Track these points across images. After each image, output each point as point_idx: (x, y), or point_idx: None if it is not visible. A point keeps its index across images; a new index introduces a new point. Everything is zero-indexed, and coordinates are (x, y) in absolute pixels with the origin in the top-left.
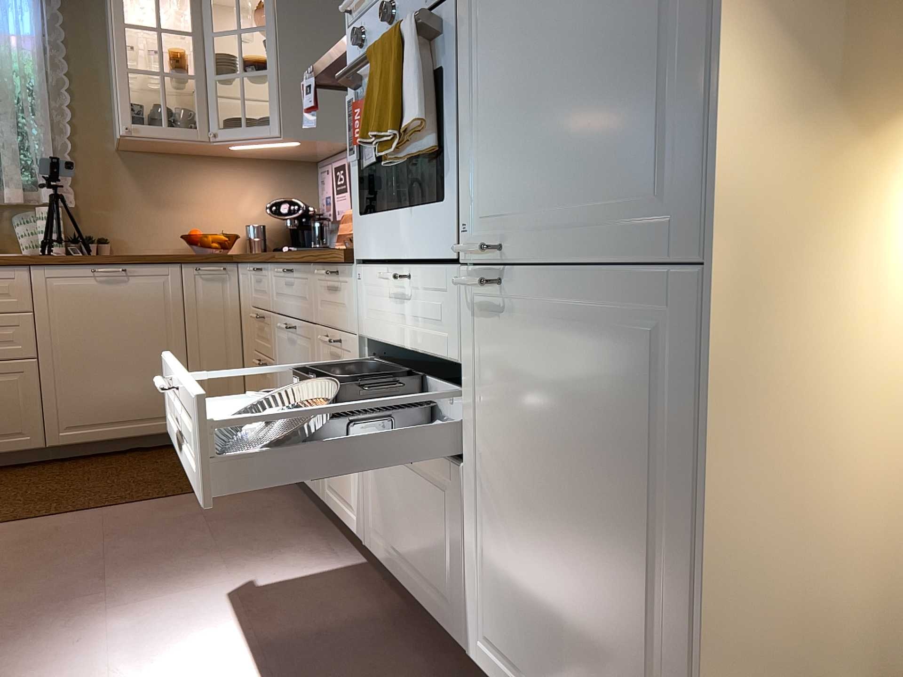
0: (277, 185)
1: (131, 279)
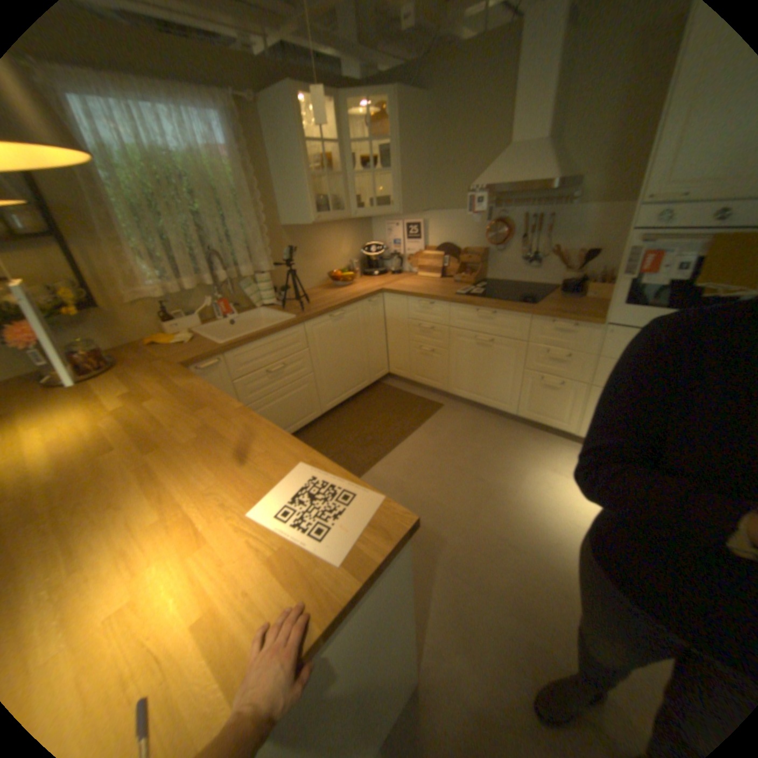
0: (354, 233)
1: (343, 316)
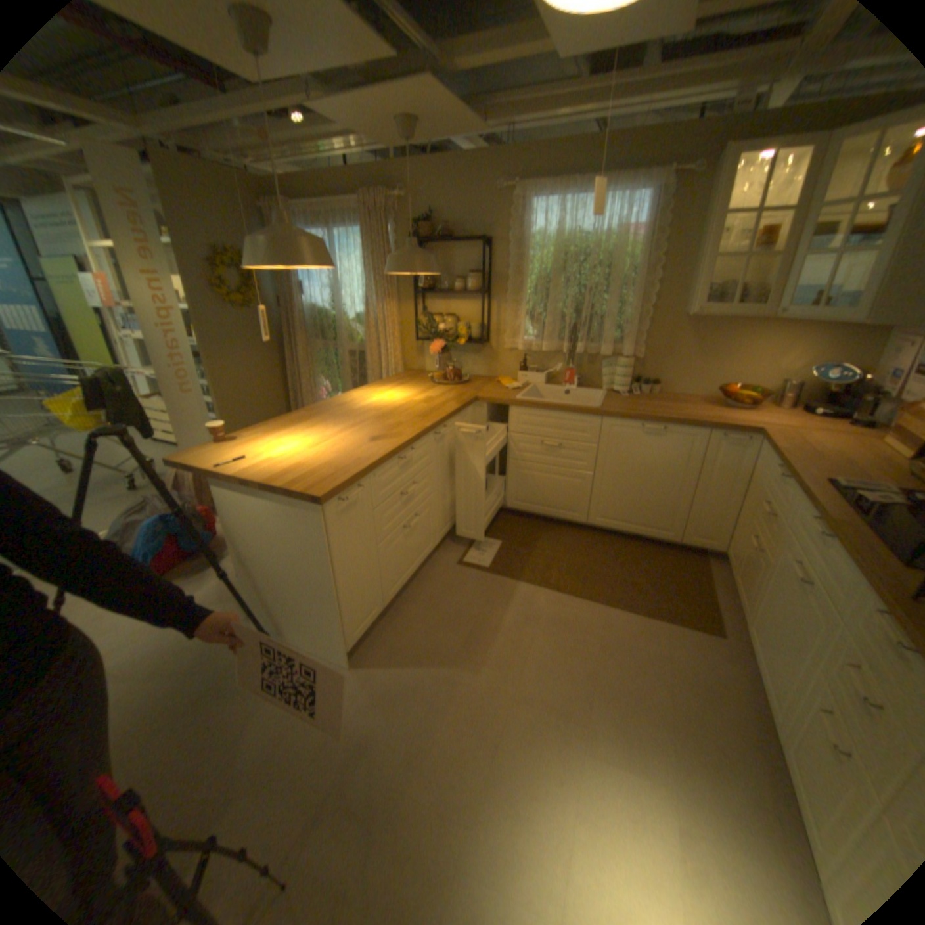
0: (834, 343)
1: (668, 435)
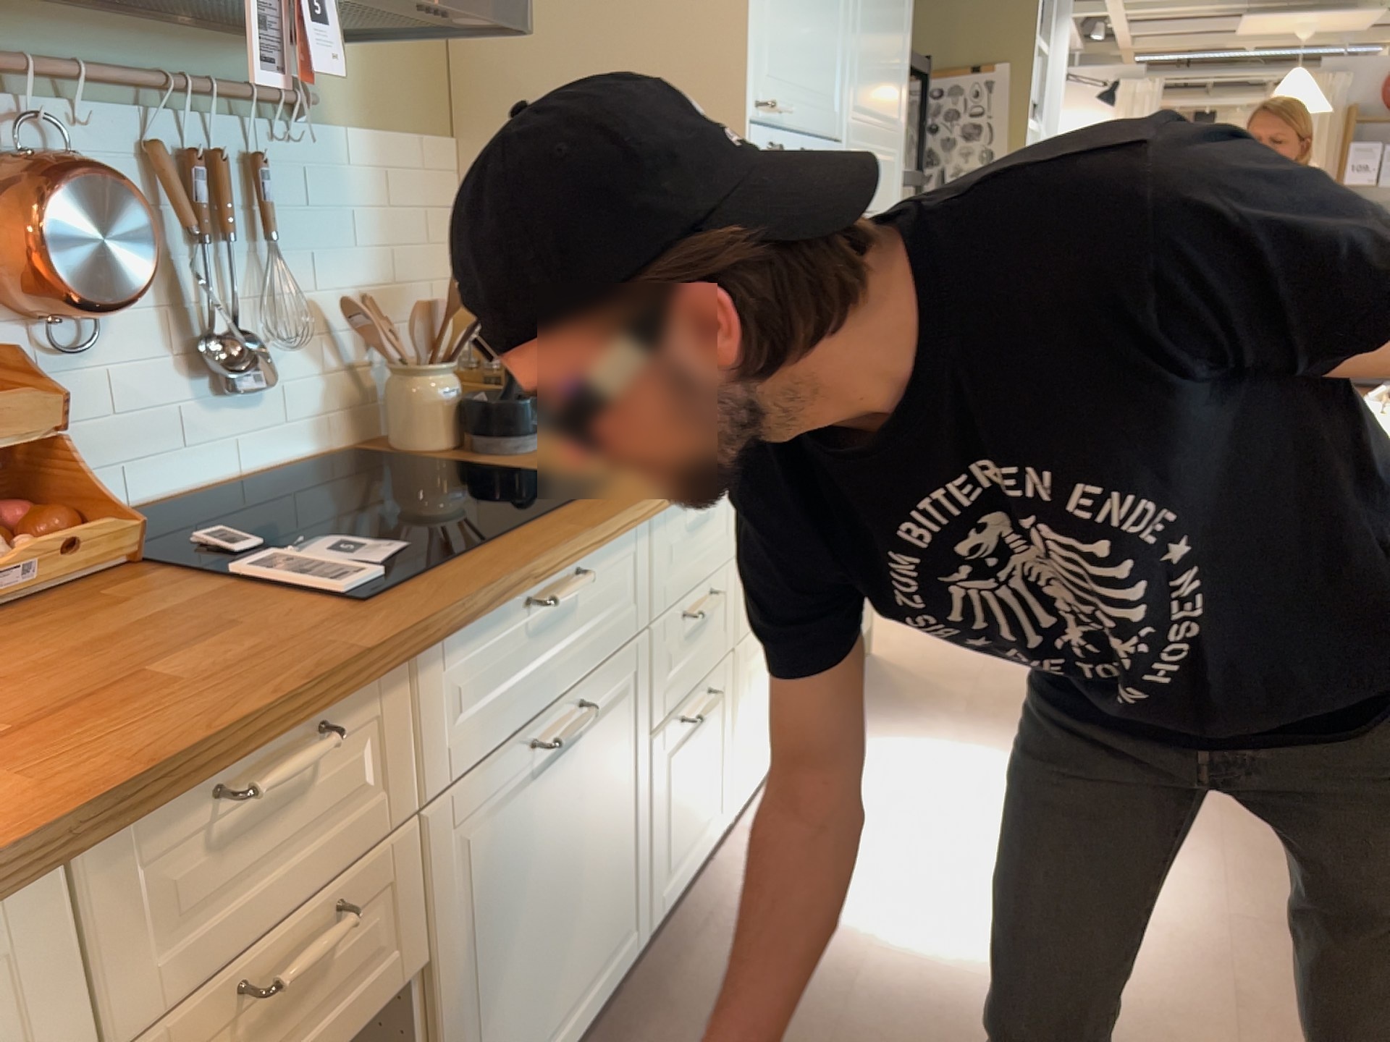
0: None
1: None
